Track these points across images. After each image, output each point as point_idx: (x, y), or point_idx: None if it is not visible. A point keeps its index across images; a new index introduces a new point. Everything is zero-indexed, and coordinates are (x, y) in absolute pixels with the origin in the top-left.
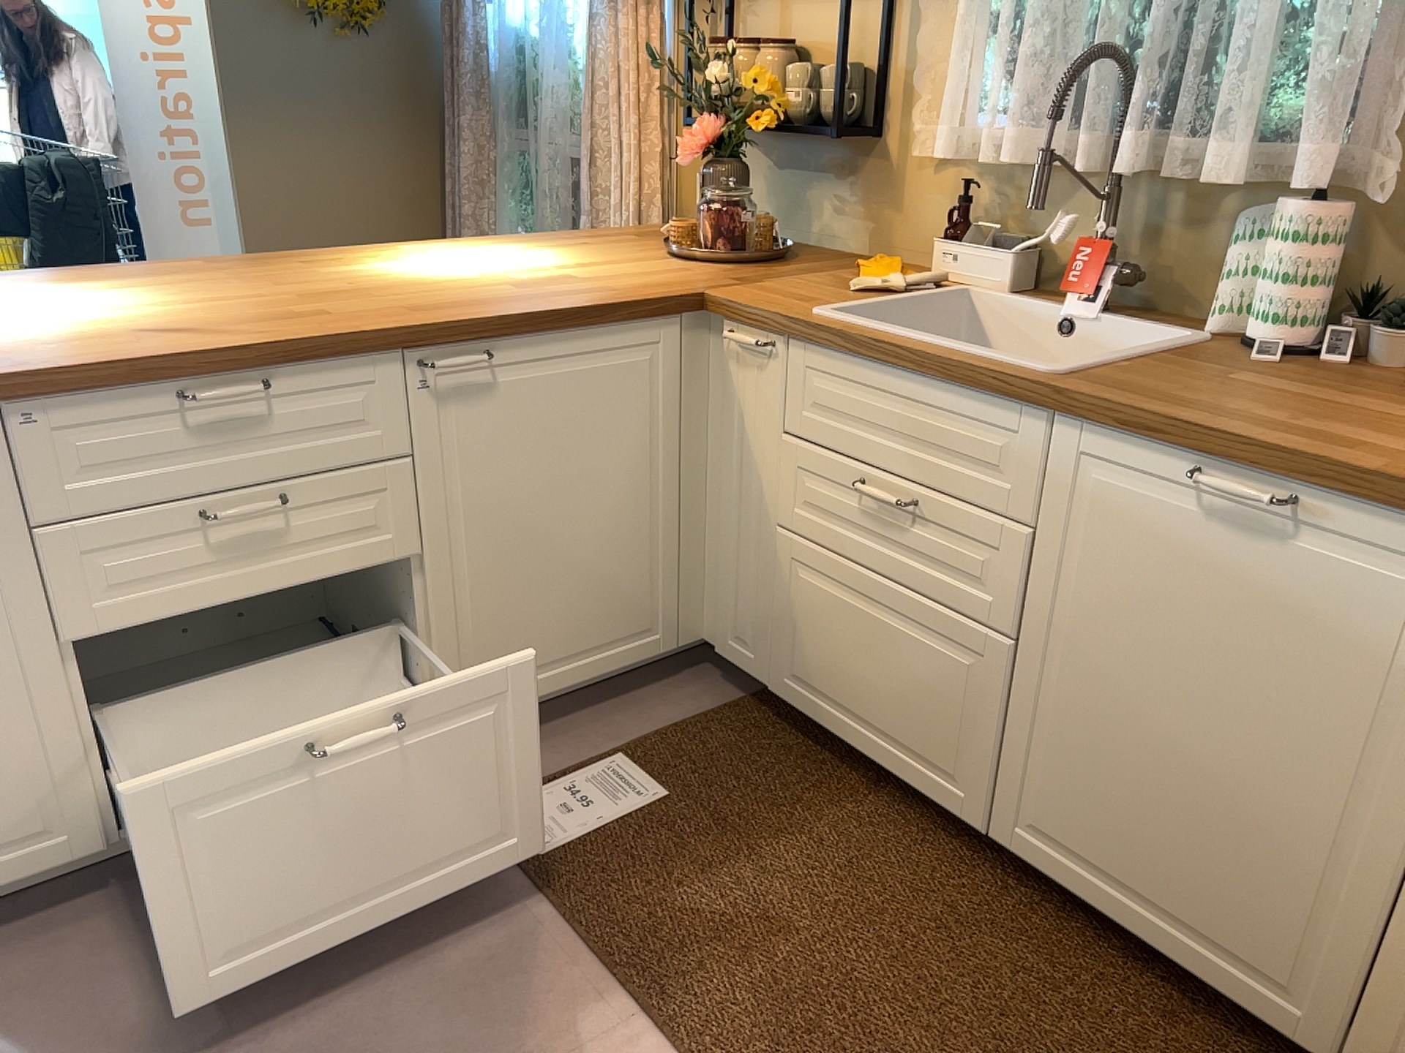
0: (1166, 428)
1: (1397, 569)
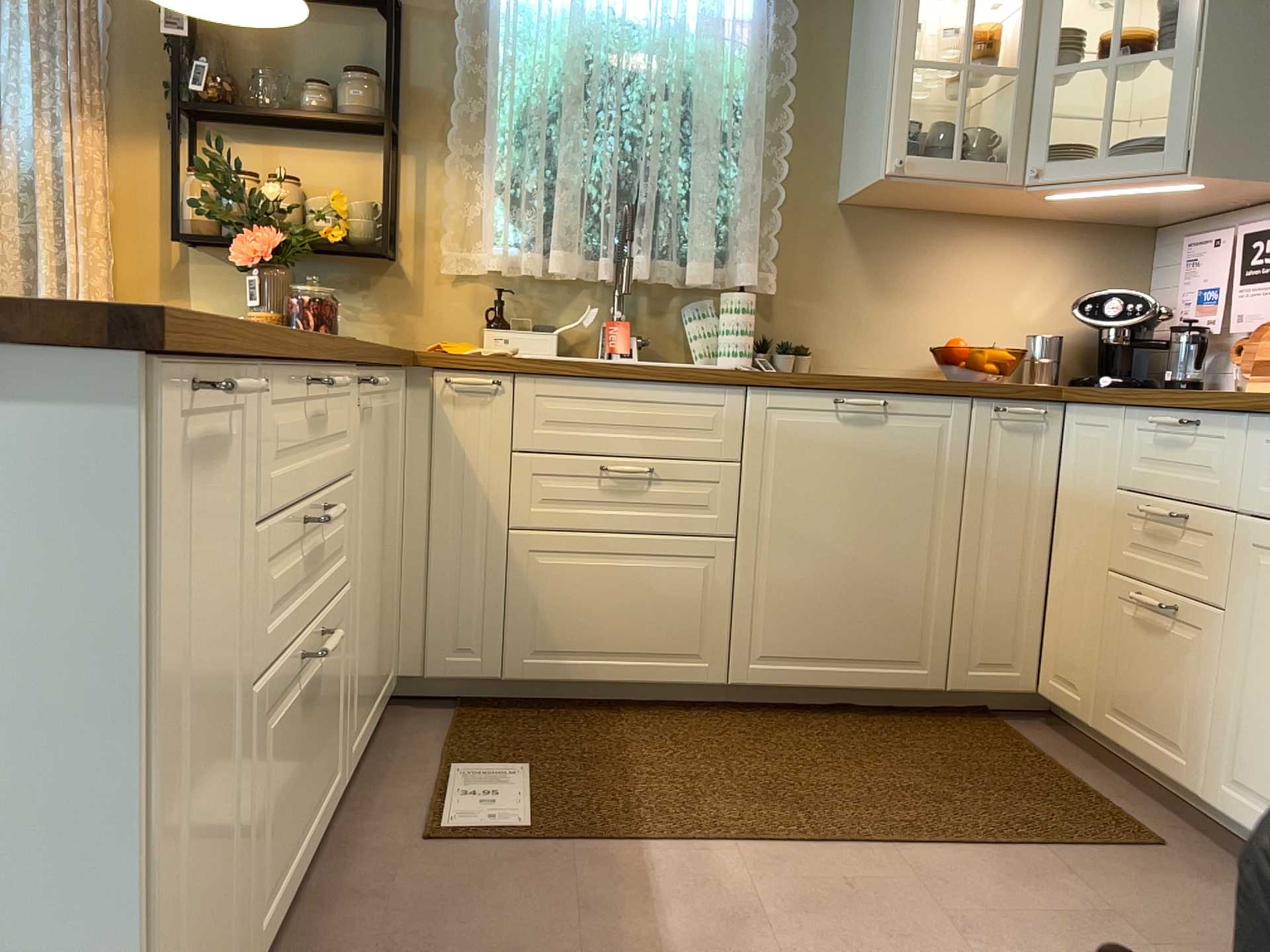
0: (822, 379)
1: (932, 421)
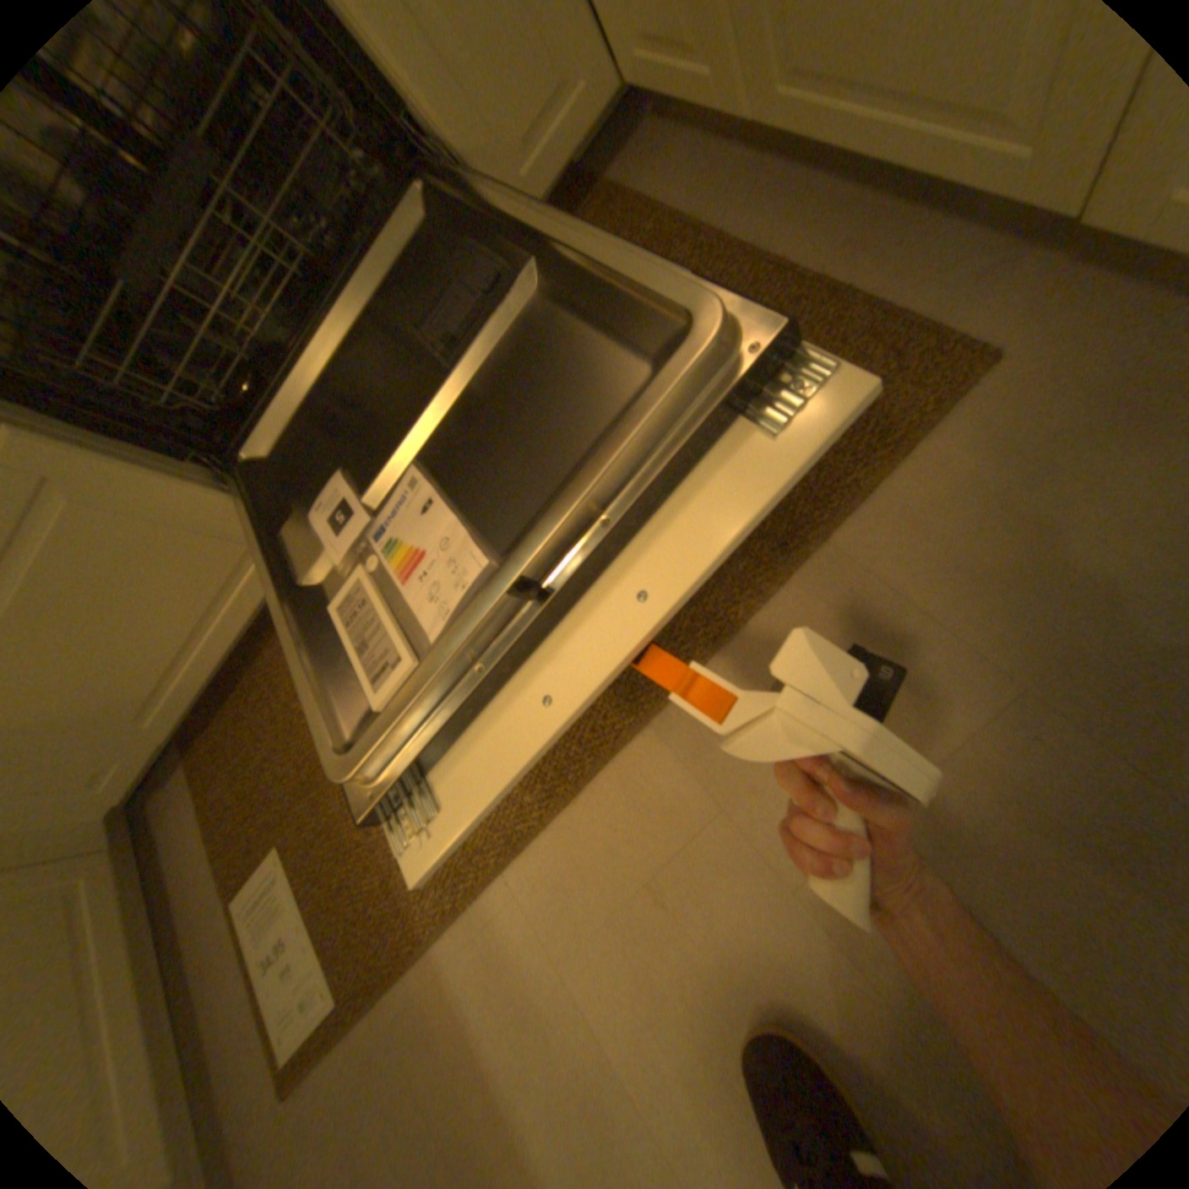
0: None
1: None
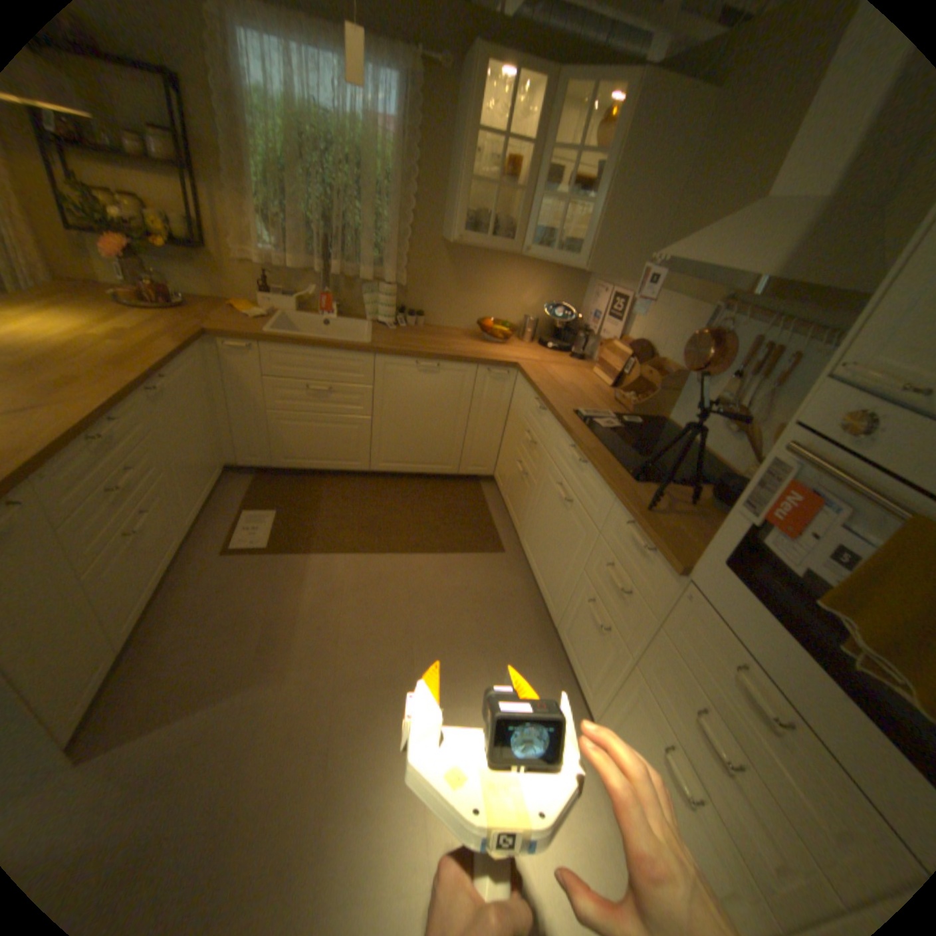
0: (409, 354)
1: (458, 374)
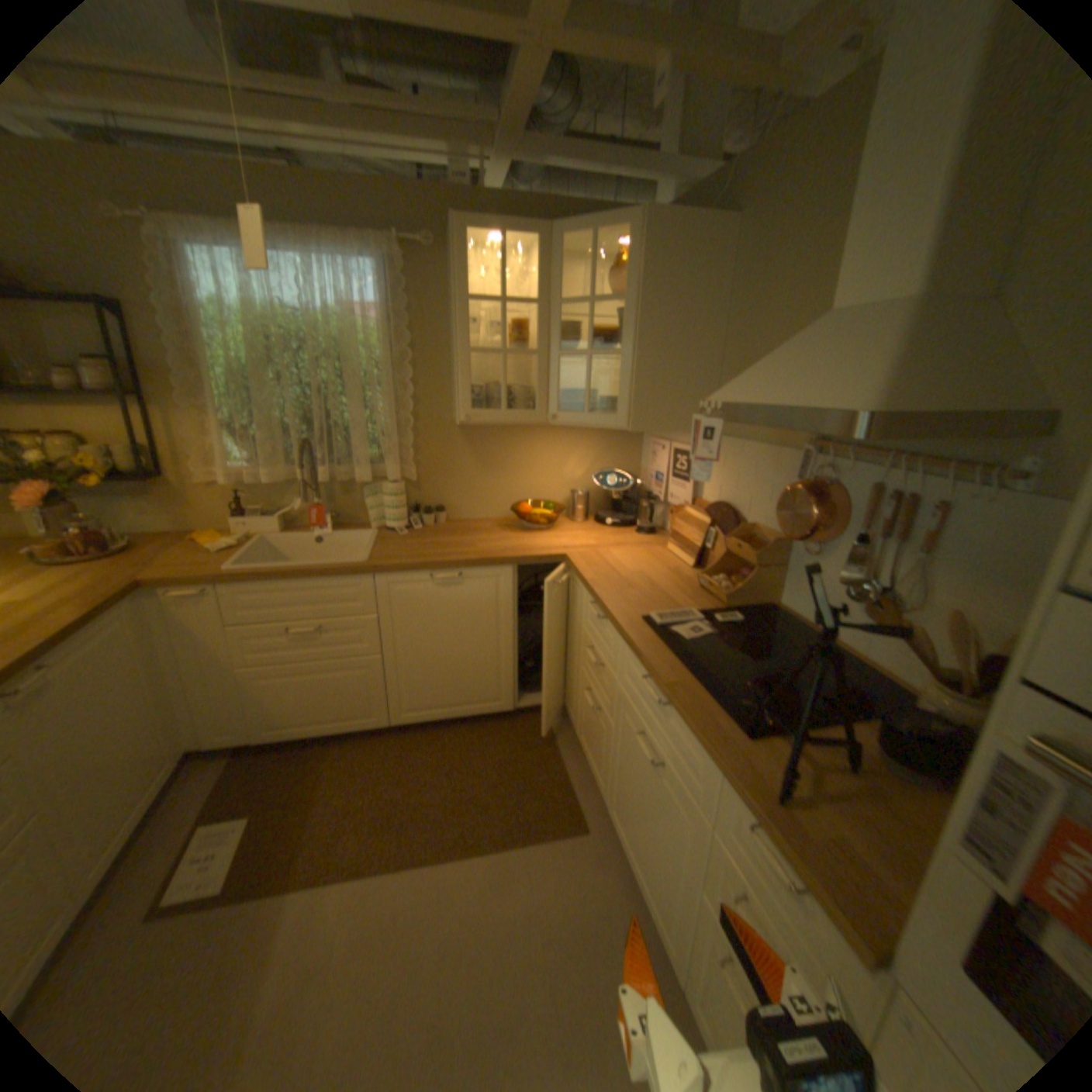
0: (418, 565)
1: (489, 579)
